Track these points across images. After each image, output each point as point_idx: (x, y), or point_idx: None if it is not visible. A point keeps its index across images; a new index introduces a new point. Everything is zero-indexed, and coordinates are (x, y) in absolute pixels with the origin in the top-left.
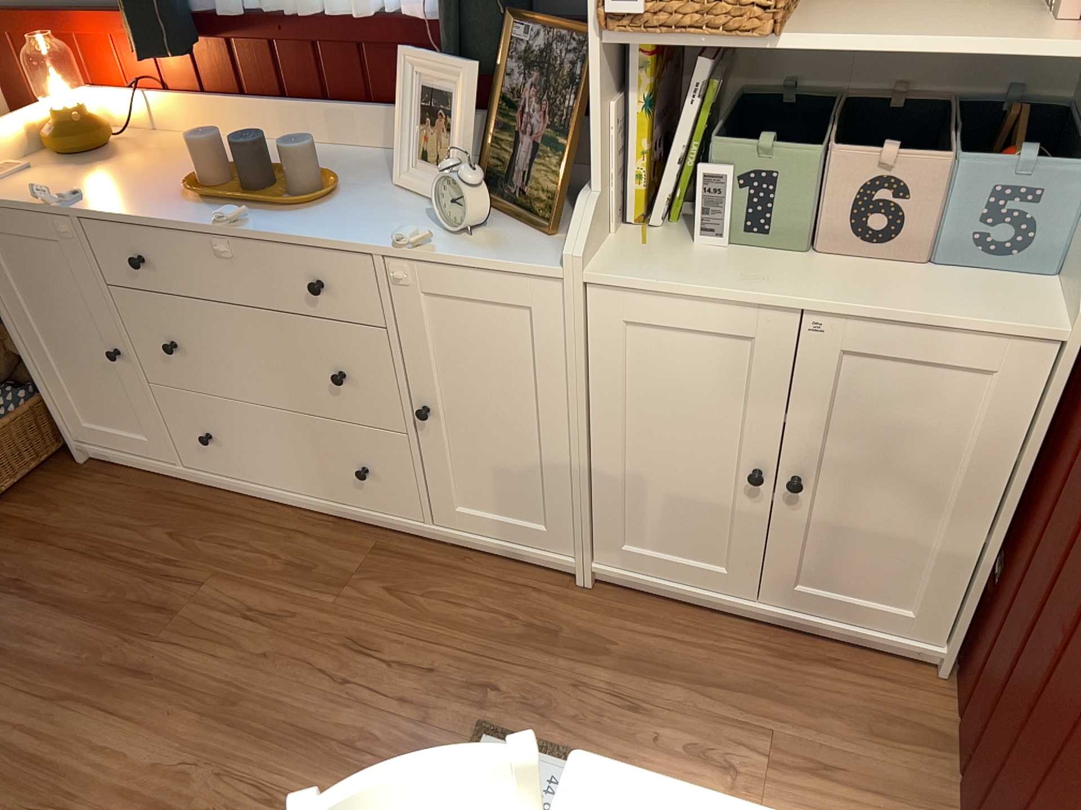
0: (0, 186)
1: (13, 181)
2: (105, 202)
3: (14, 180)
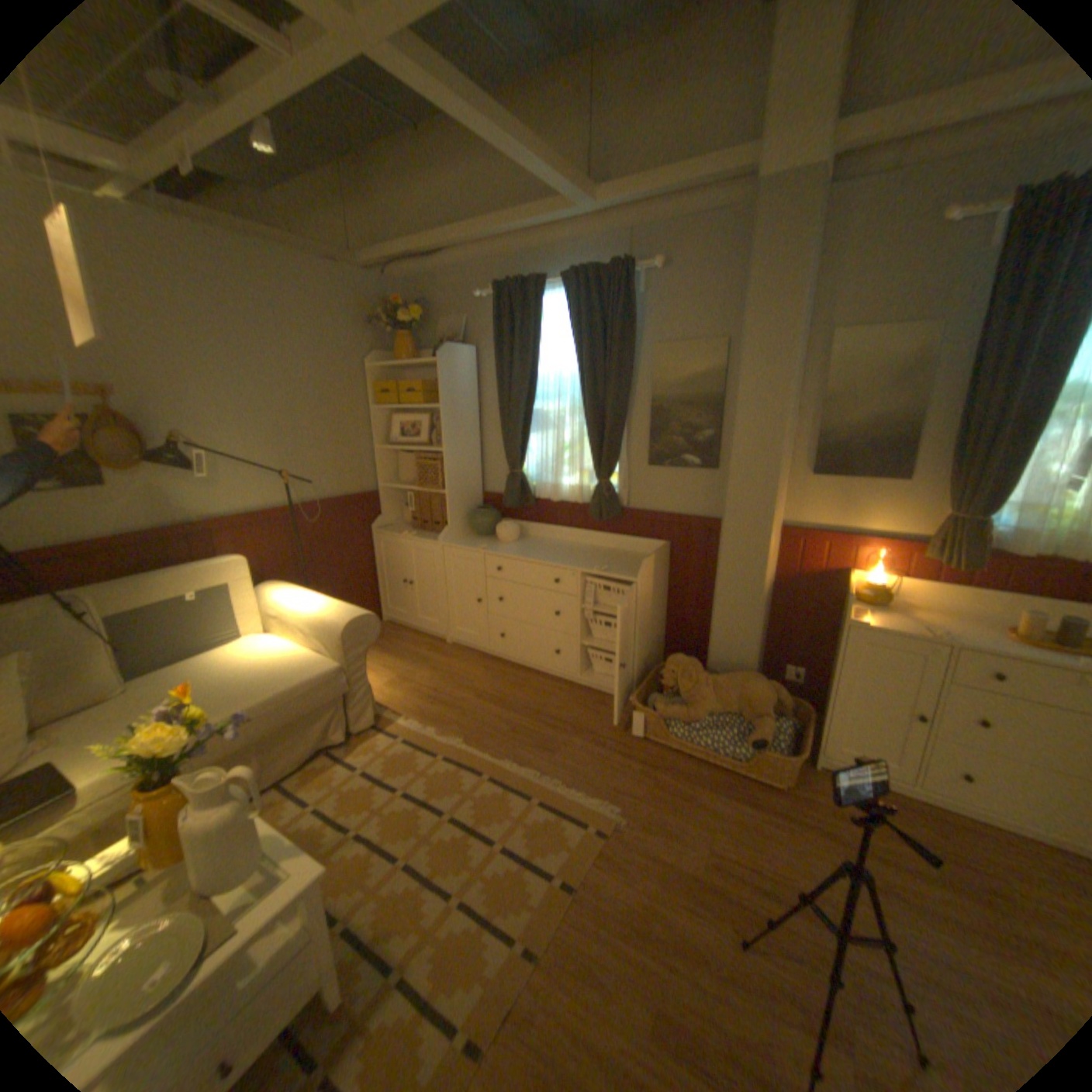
0: (870, 618)
1: (865, 615)
2: (959, 637)
3: (868, 615)
